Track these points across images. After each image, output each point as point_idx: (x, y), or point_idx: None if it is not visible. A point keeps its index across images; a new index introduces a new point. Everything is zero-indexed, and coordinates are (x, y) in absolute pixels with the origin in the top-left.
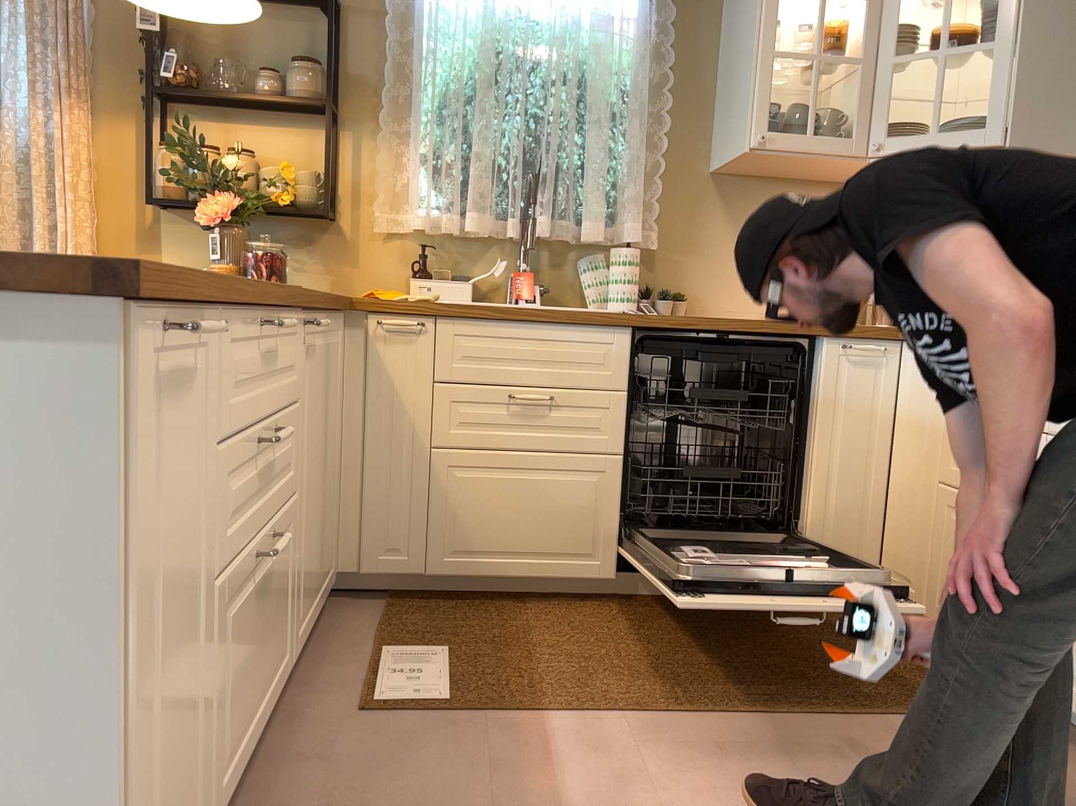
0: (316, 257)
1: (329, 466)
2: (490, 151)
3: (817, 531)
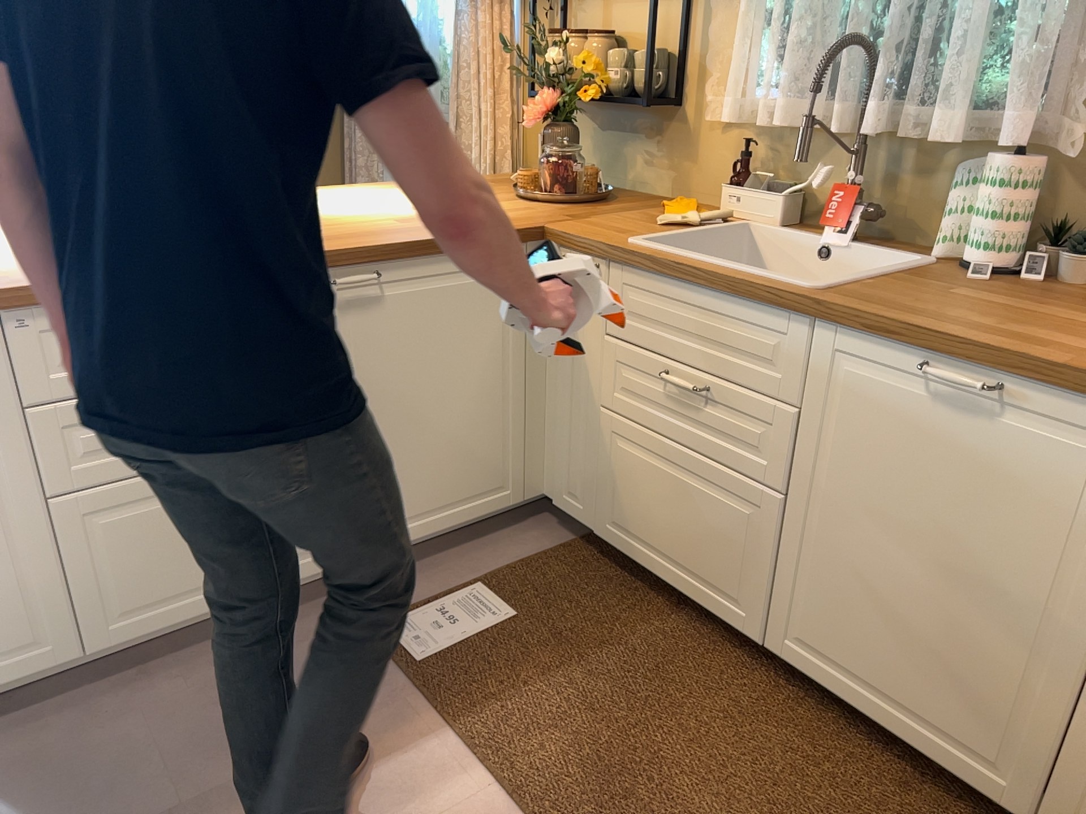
0: (660, 151)
1: (474, 399)
2: (823, 6)
3: (1079, 766)
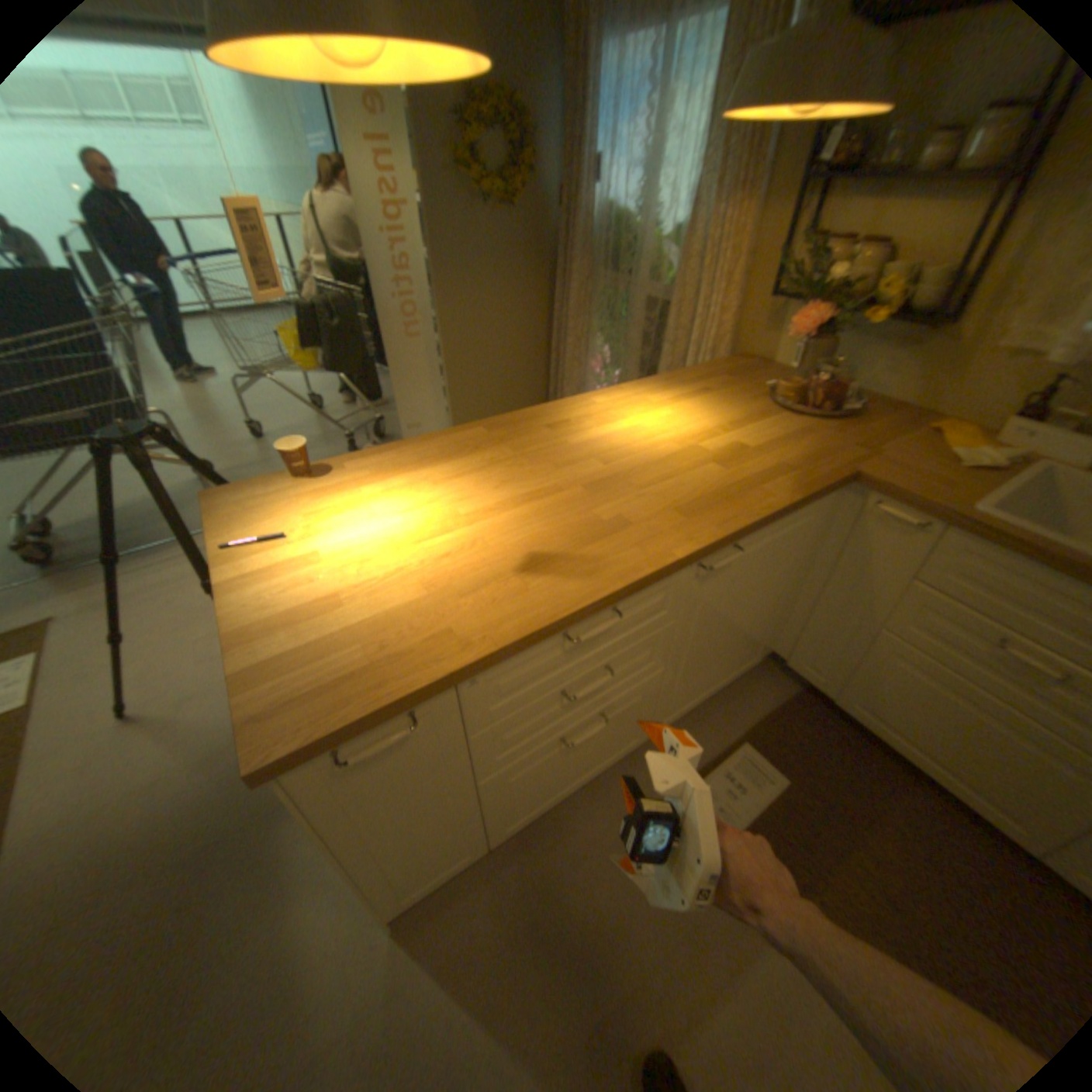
0: (914, 359)
1: (761, 611)
2: None
3: None
